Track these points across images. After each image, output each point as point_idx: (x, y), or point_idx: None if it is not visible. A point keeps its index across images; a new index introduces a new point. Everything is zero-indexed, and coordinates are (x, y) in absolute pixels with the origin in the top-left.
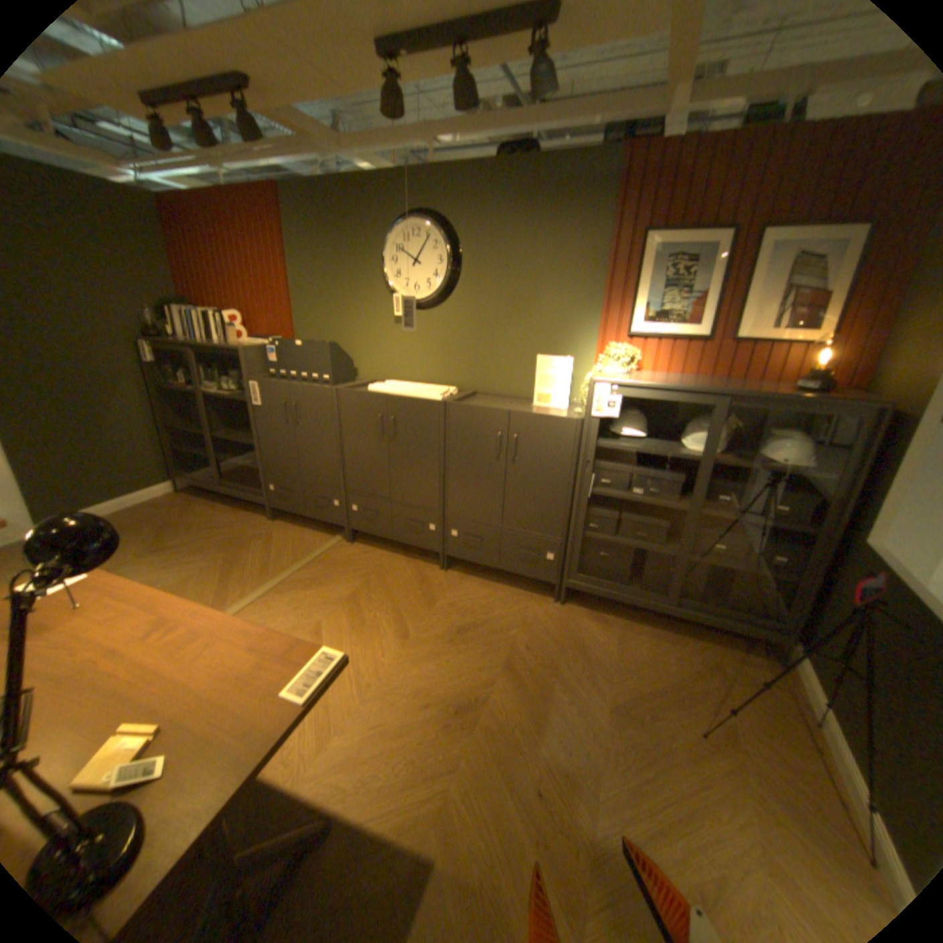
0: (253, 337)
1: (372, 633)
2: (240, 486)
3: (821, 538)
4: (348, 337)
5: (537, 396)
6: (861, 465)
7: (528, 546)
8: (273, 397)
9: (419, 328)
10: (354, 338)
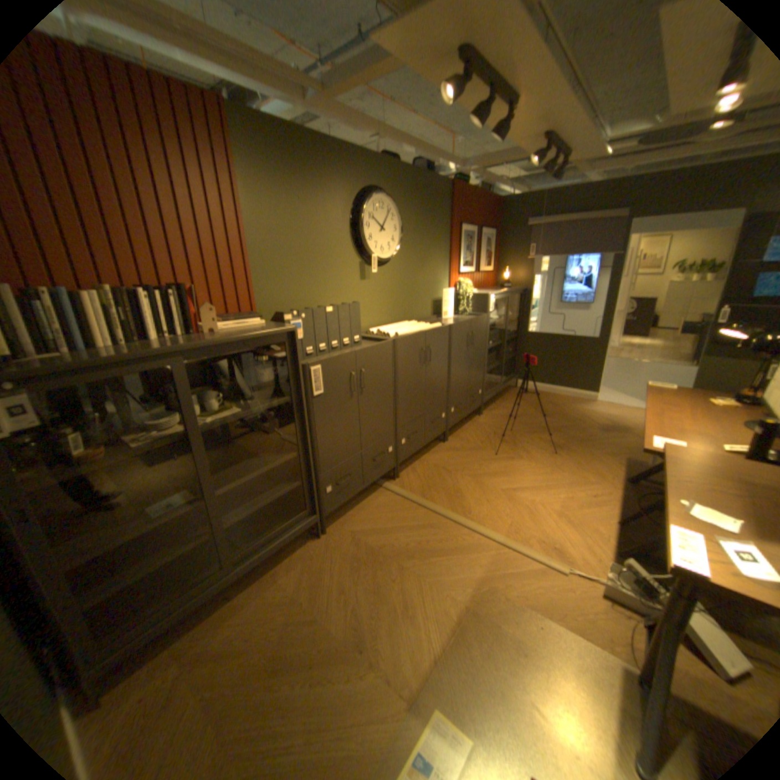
0: (232, 318)
1: (510, 469)
2: (271, 534)
3: (519, 336)
4: (321, 299)
5: (443, 313)
6: (517, 309)
7: (474, 392)
8: (338, 375)
9: (377, 282)
10: (327, 299)
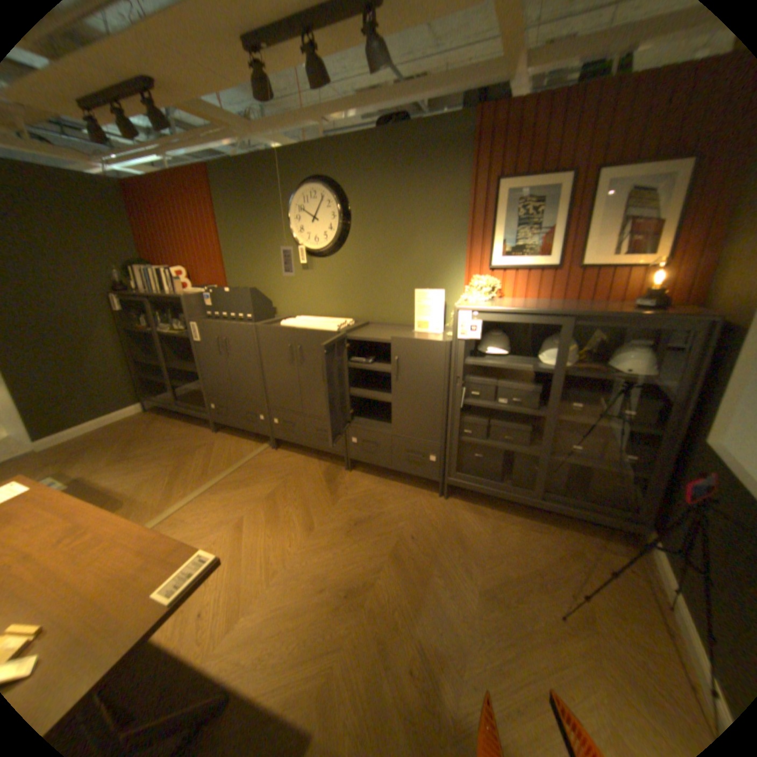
0: (195, 287)
1: (284, 526)
2: (190, 406)
3: (666, 438)
4: (267, 283)
5: (417, 323)
6: (699, 372)
7: (414, 450)
8: (208, 334)
9: (322, 272)
10: (272, 283)
